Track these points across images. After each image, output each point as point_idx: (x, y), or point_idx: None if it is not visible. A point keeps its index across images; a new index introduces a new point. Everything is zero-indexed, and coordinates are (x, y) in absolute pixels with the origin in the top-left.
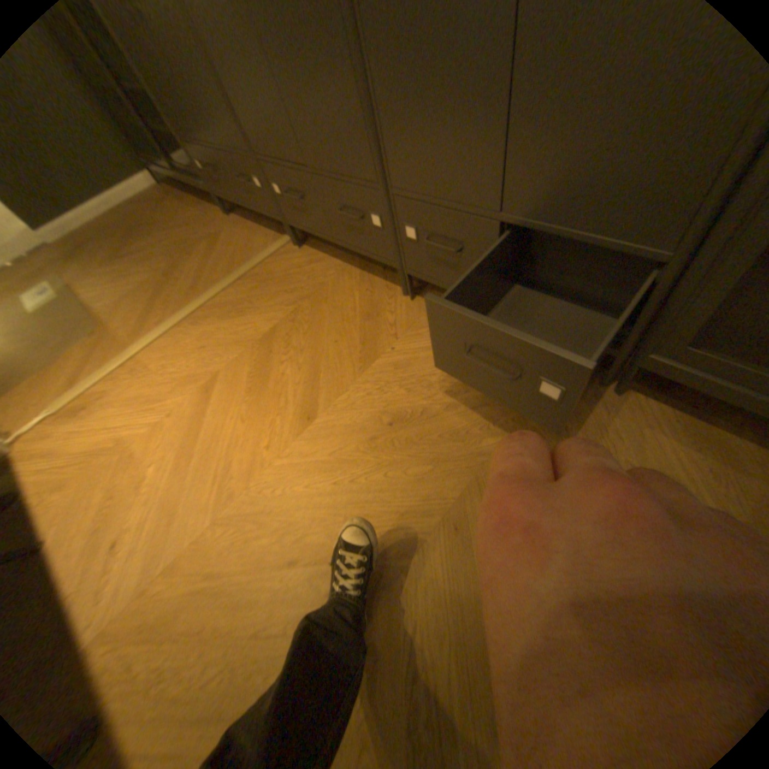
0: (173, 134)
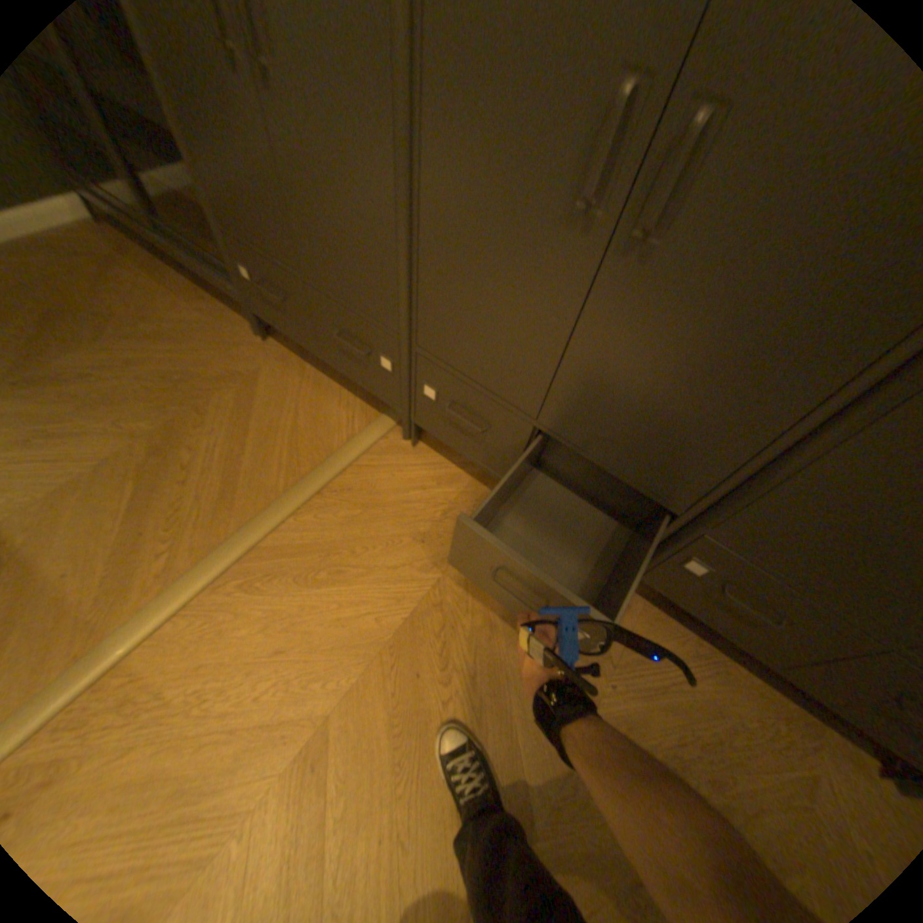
0: (192, 198)
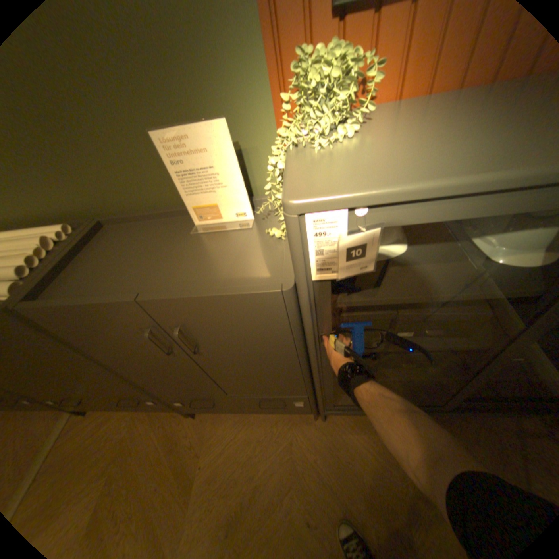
0: None
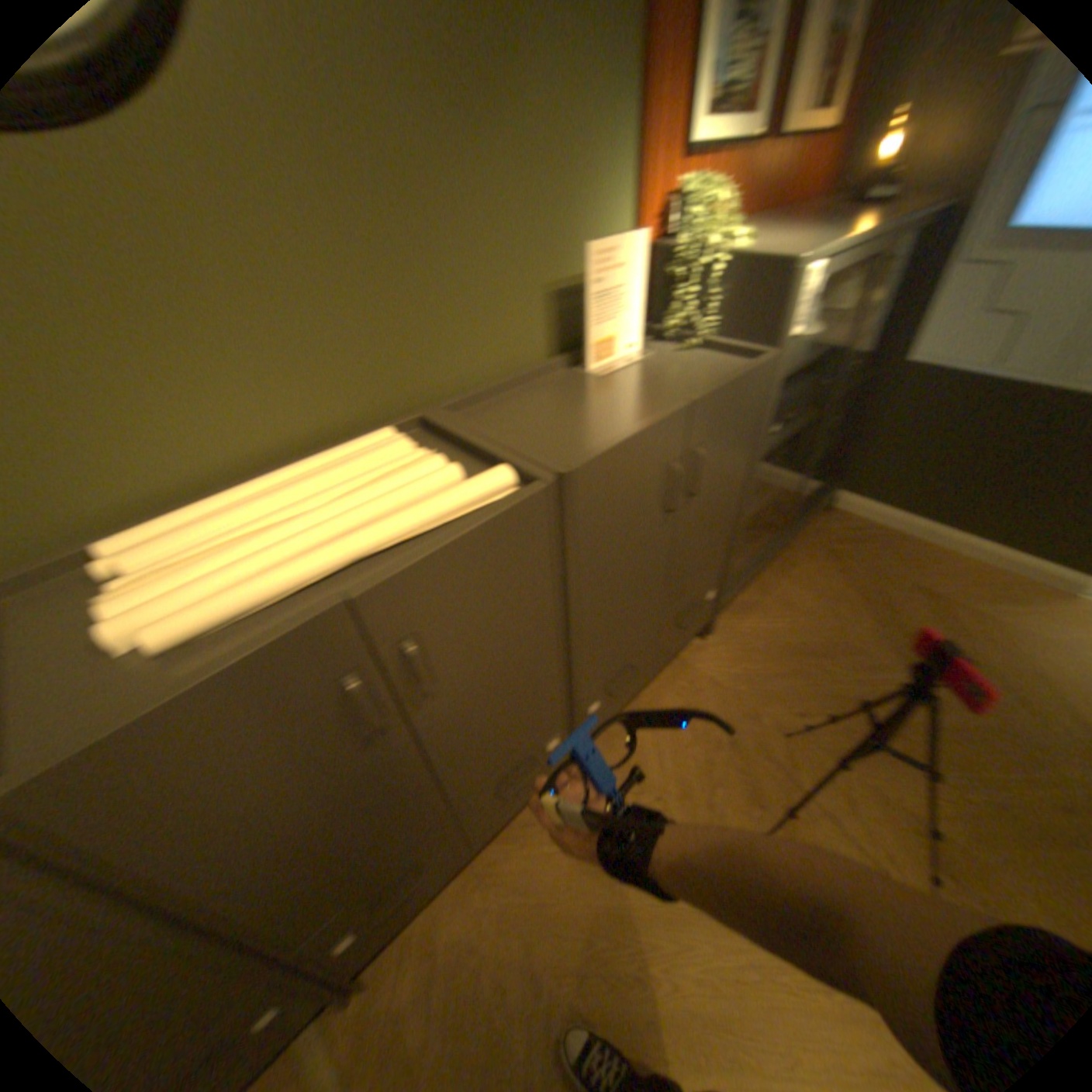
0: None
